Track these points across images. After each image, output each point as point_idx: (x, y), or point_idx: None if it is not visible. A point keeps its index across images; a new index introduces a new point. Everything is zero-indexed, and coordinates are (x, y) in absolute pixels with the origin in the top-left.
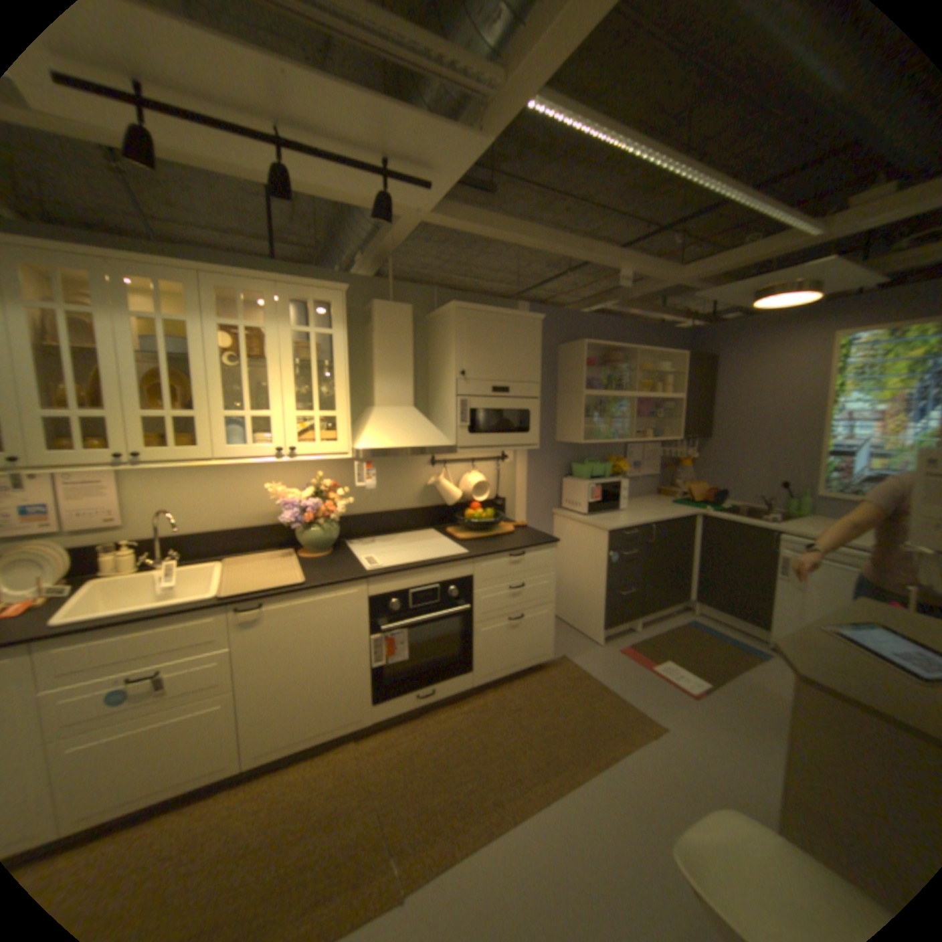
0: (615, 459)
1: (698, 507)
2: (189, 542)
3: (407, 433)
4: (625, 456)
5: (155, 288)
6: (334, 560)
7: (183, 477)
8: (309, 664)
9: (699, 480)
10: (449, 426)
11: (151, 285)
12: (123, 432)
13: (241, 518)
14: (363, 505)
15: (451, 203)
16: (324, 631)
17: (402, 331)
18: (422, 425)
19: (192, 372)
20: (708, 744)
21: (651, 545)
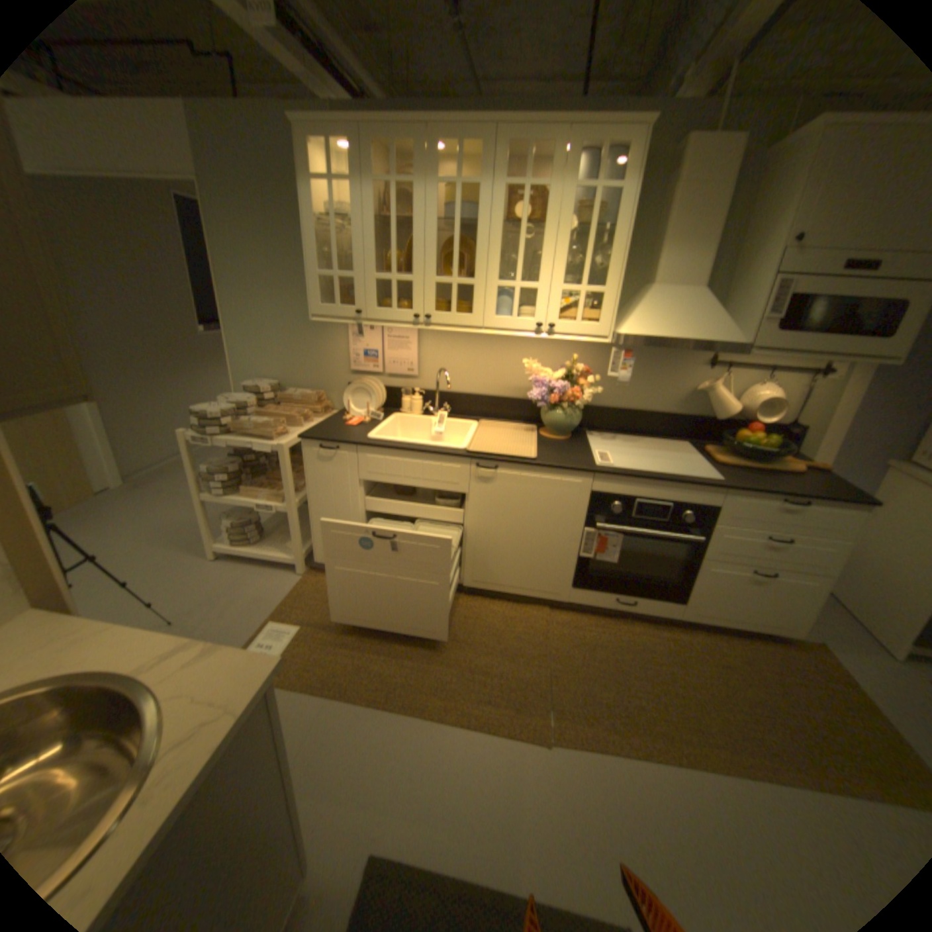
0: None
1: None
2: (460, 401)
3: (688, 320)
4: None
5: (464, 151)
6: (569, 447)
7: (463, 343)
8: (527, 531)
9: None
10: (751, 316)
11: (461, 149)
12: (423, 296)
13: (500, 388)
14: (614, 399)
15: None
16: (544, 508)
17: (721, 176)
18: (711, 311)
19: (479, 240)
20: None
21: None
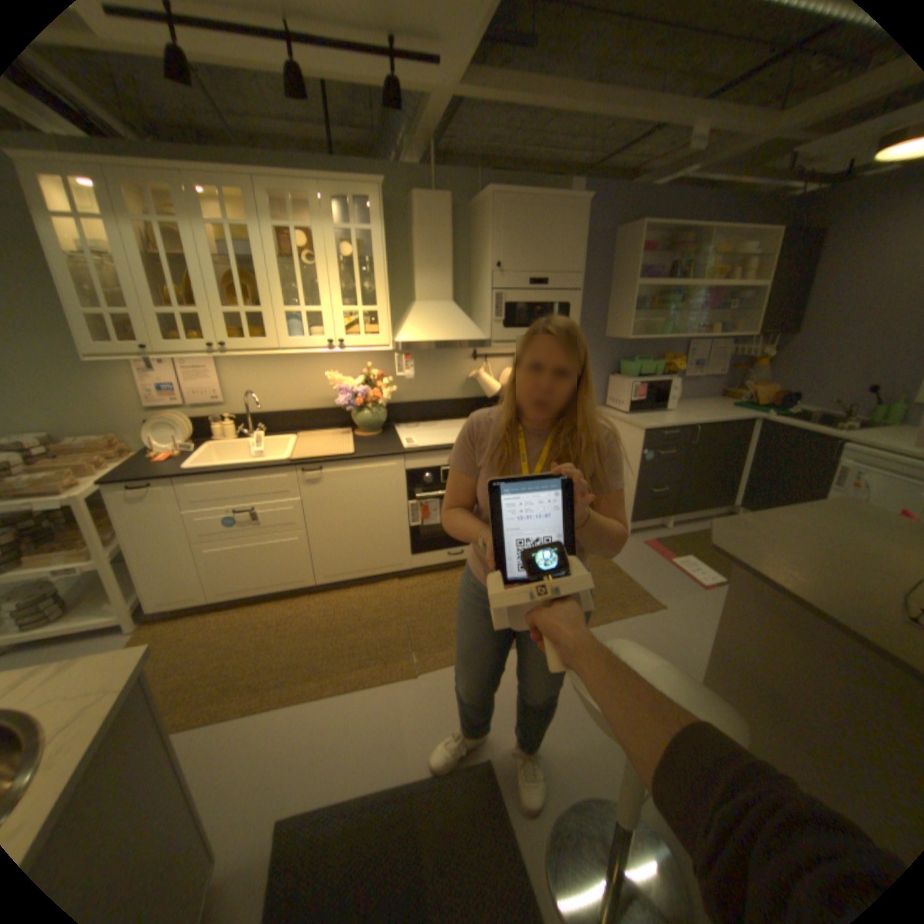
0: (673, 356)
1: (762, 411)
2: (274, 419)
3: (444, 327)
4: (687, 354)
5: (224, 195)
6: (382, 440)
7: (264, 365)
8: (361, 518)
9: (776, 382)
10: (486, 321)
11: (221, 193)
12: (212, 326)
13: (311, 401)
14: (410, 395)
15: (482, 69)
16: (371, 494)
17: (441, 222)
18: (459, 319)
19: (257, 273)
20: (703, 623)
21: (694, 447)
